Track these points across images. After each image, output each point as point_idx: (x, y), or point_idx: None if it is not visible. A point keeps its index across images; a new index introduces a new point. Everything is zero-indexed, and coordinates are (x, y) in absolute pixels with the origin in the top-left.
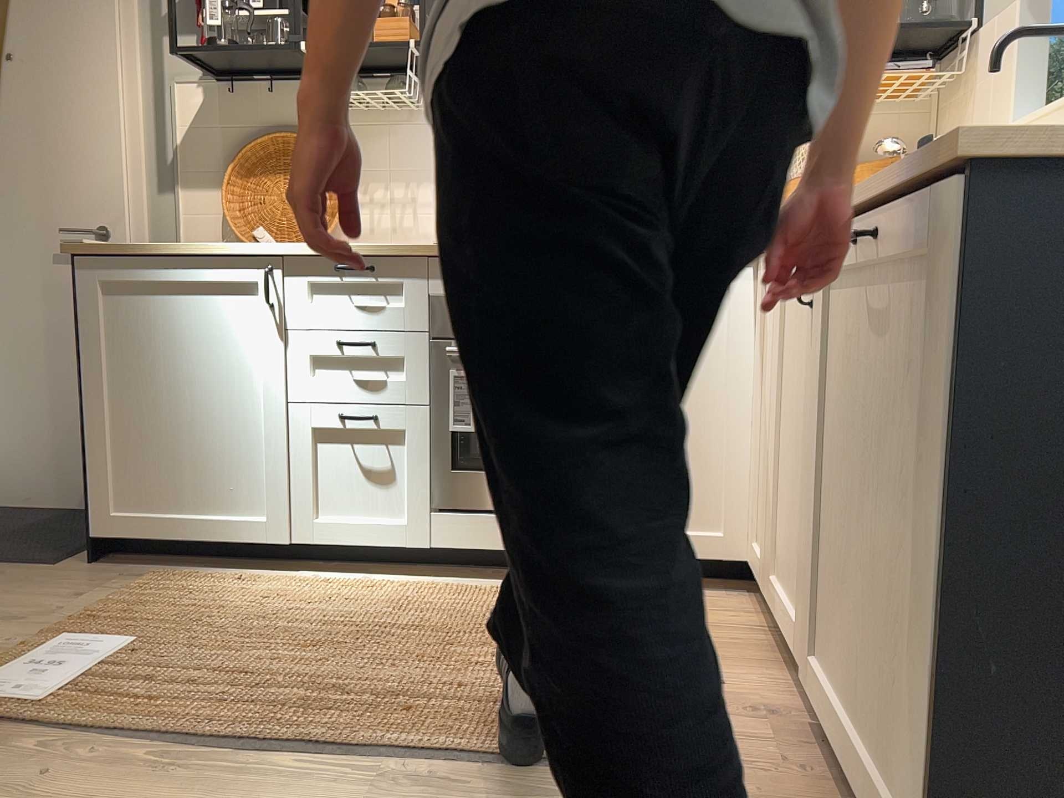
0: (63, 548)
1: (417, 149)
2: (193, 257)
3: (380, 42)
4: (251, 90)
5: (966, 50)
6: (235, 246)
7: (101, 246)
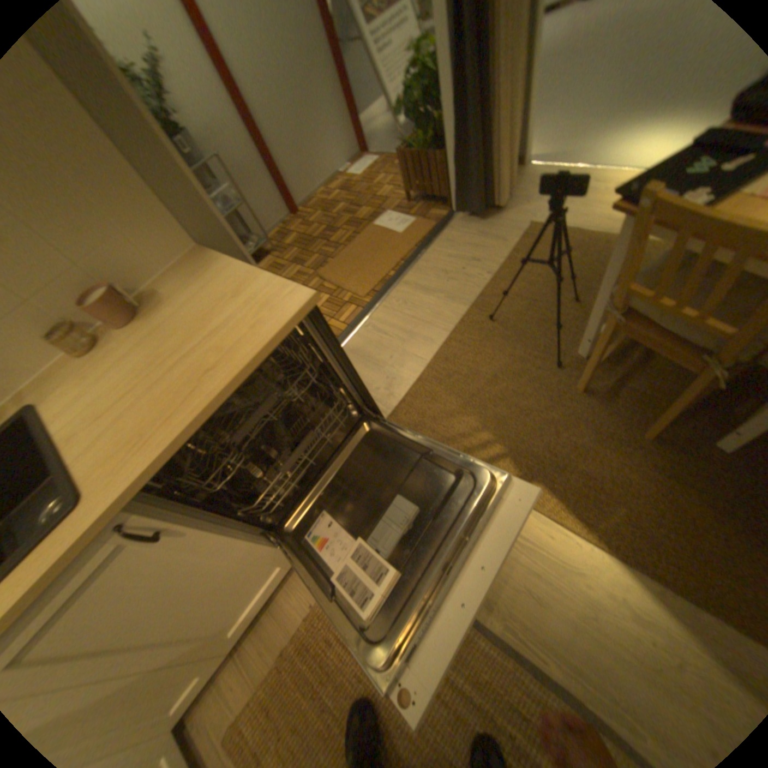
0: None
1: None
2: None
3: None
4: None
5: None
6: None
7: None
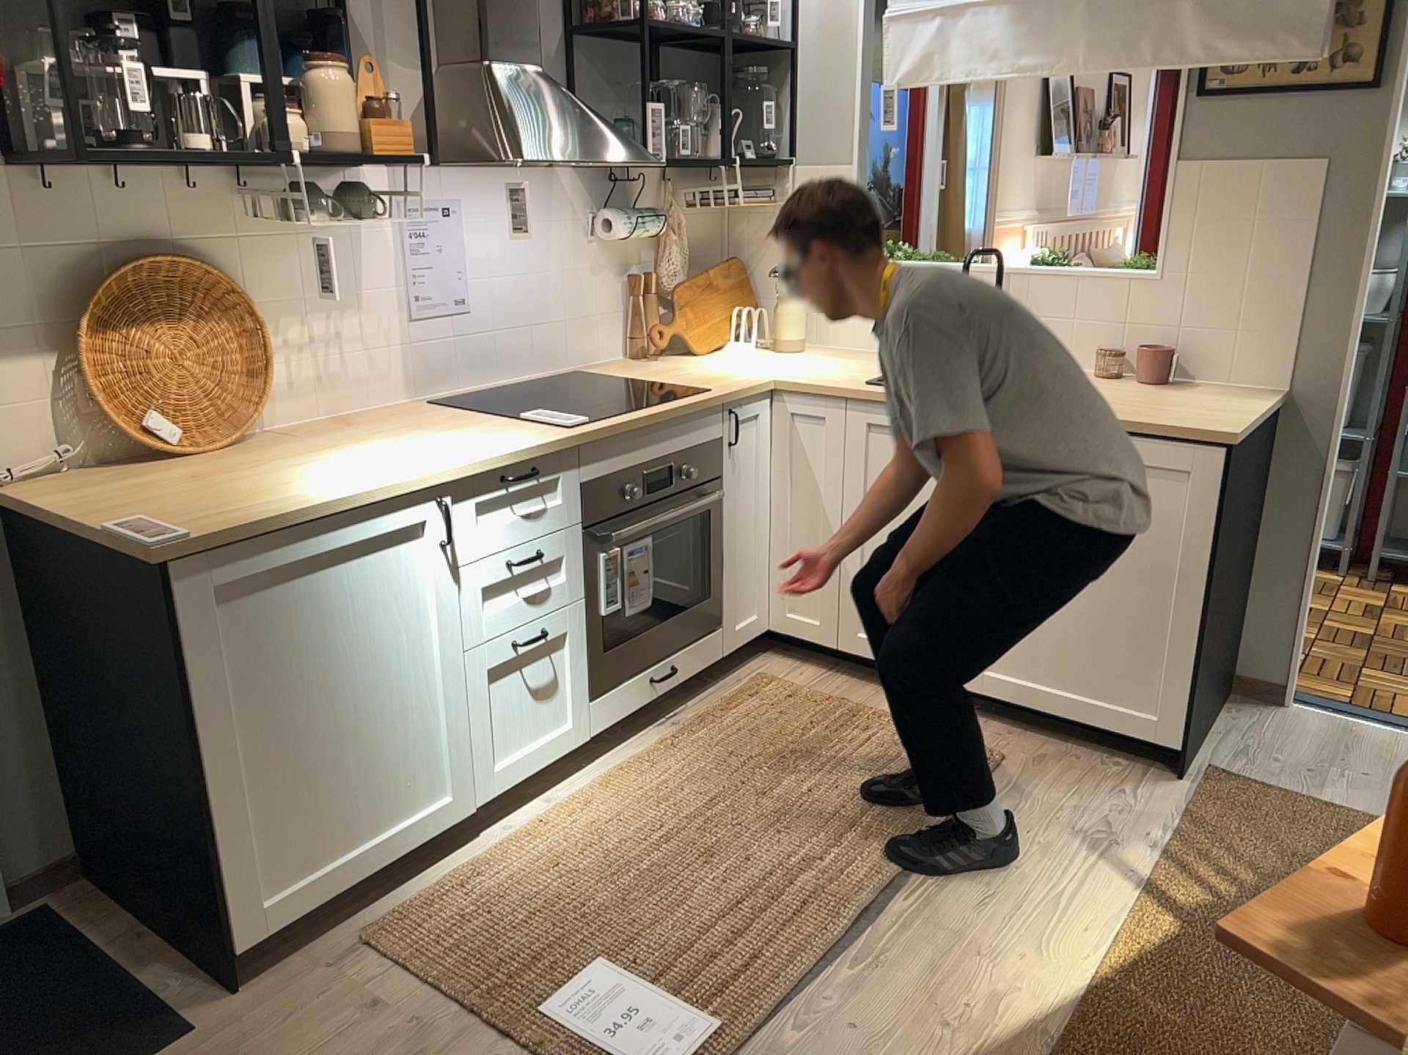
0: (117, 1018)
1: (338, 267)
2: (344, 511)
3: (386, 153)
4: (78, 184)
5: (783, 177)
6: (402, 482)
7: (221, 532)
